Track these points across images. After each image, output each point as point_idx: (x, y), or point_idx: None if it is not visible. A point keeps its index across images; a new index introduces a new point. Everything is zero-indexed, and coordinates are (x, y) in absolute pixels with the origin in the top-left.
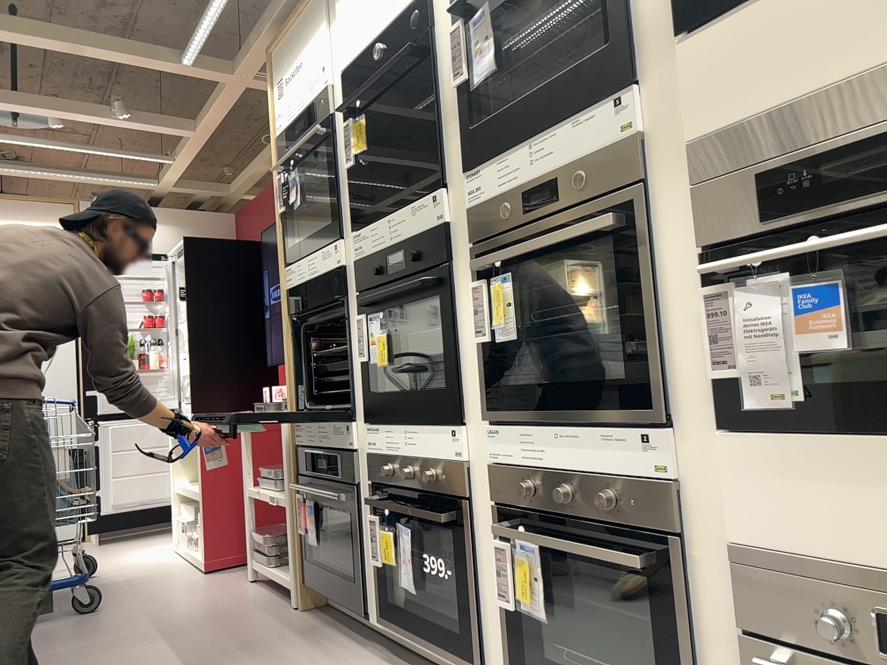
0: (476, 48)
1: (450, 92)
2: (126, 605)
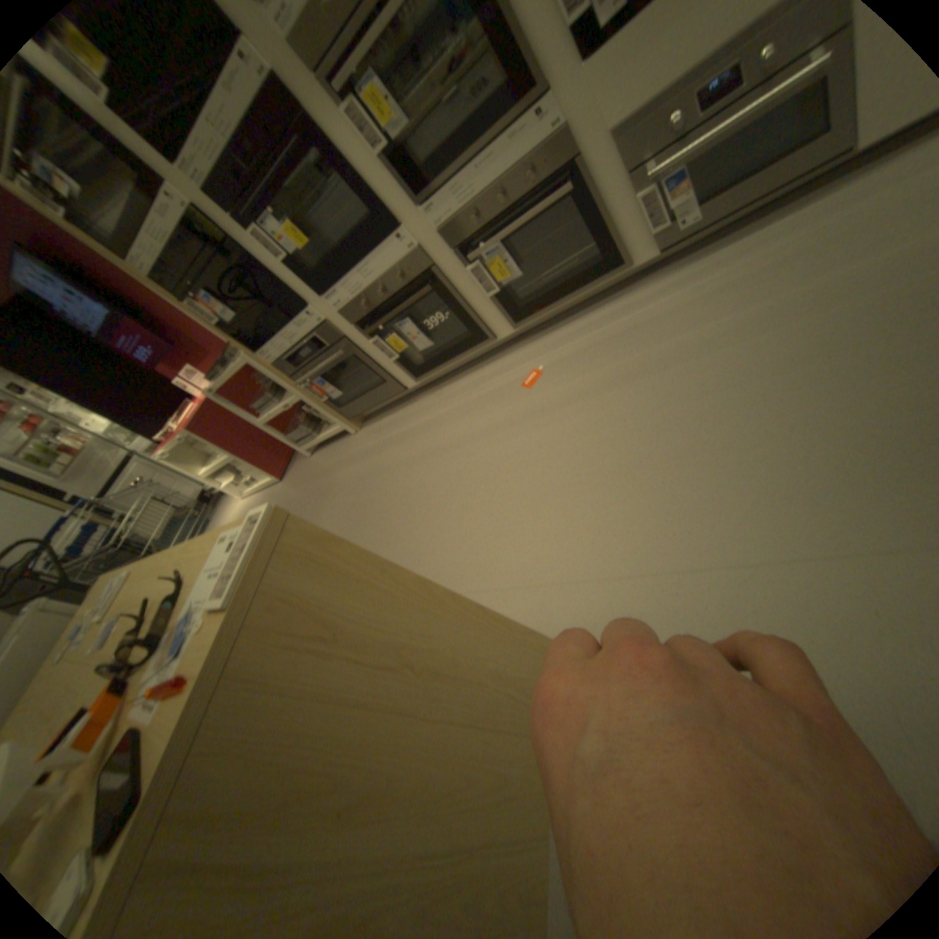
0: None
1: None
2: None
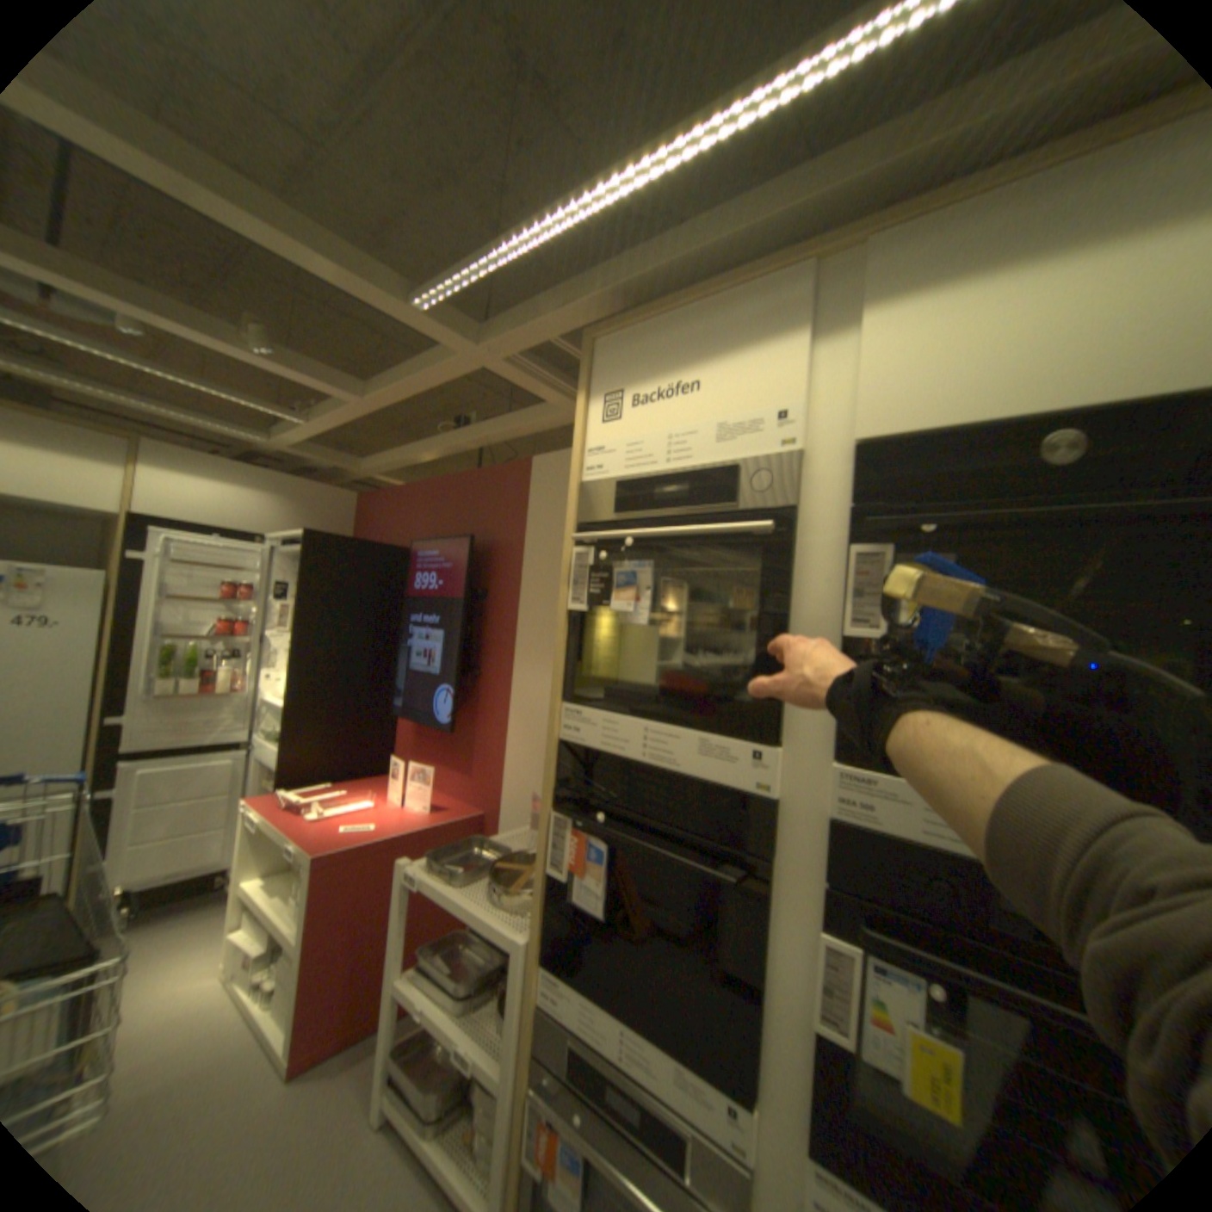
0: None
1: None
2: None
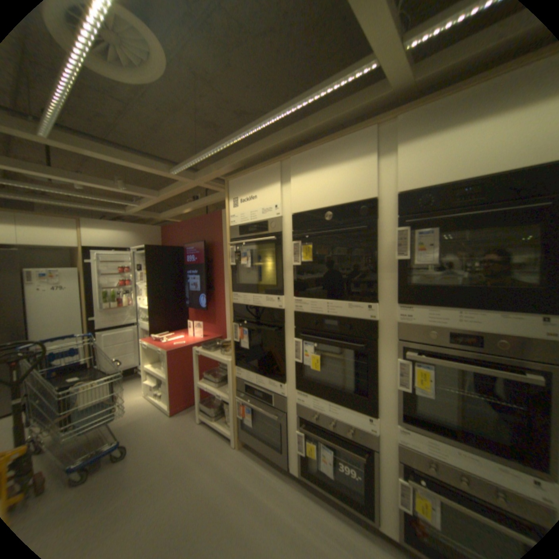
0: (420, 246)
1: (388, 257)
2: (138, 453)
